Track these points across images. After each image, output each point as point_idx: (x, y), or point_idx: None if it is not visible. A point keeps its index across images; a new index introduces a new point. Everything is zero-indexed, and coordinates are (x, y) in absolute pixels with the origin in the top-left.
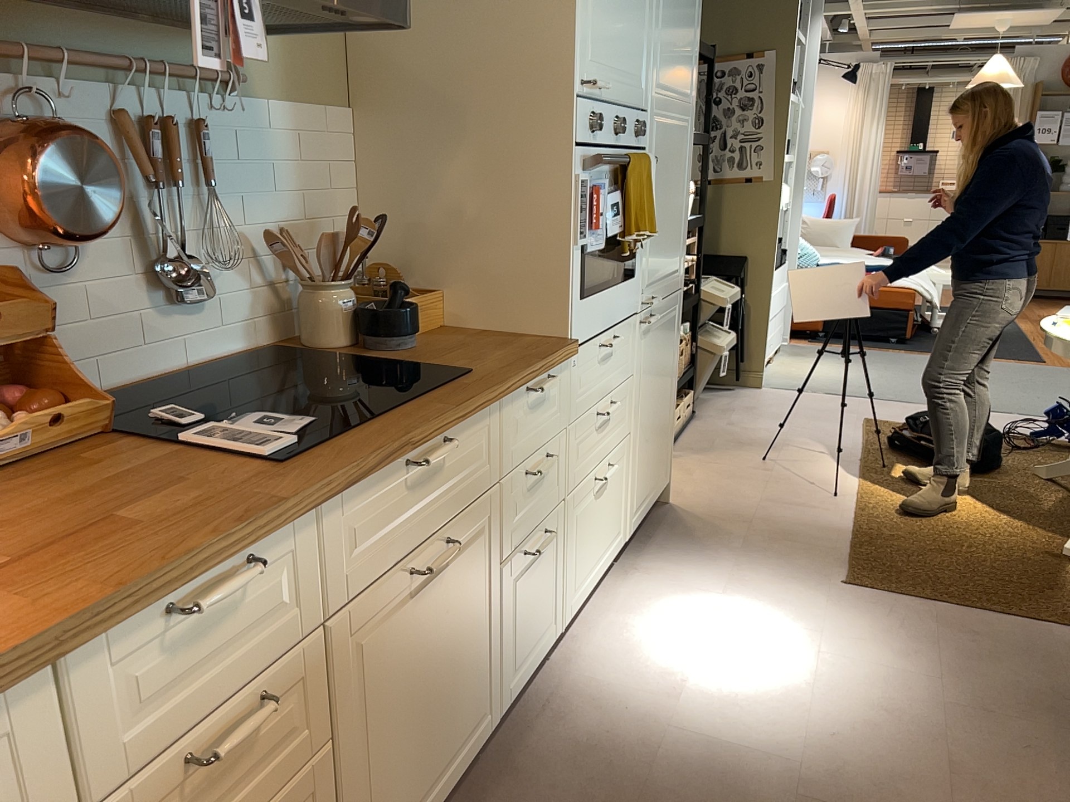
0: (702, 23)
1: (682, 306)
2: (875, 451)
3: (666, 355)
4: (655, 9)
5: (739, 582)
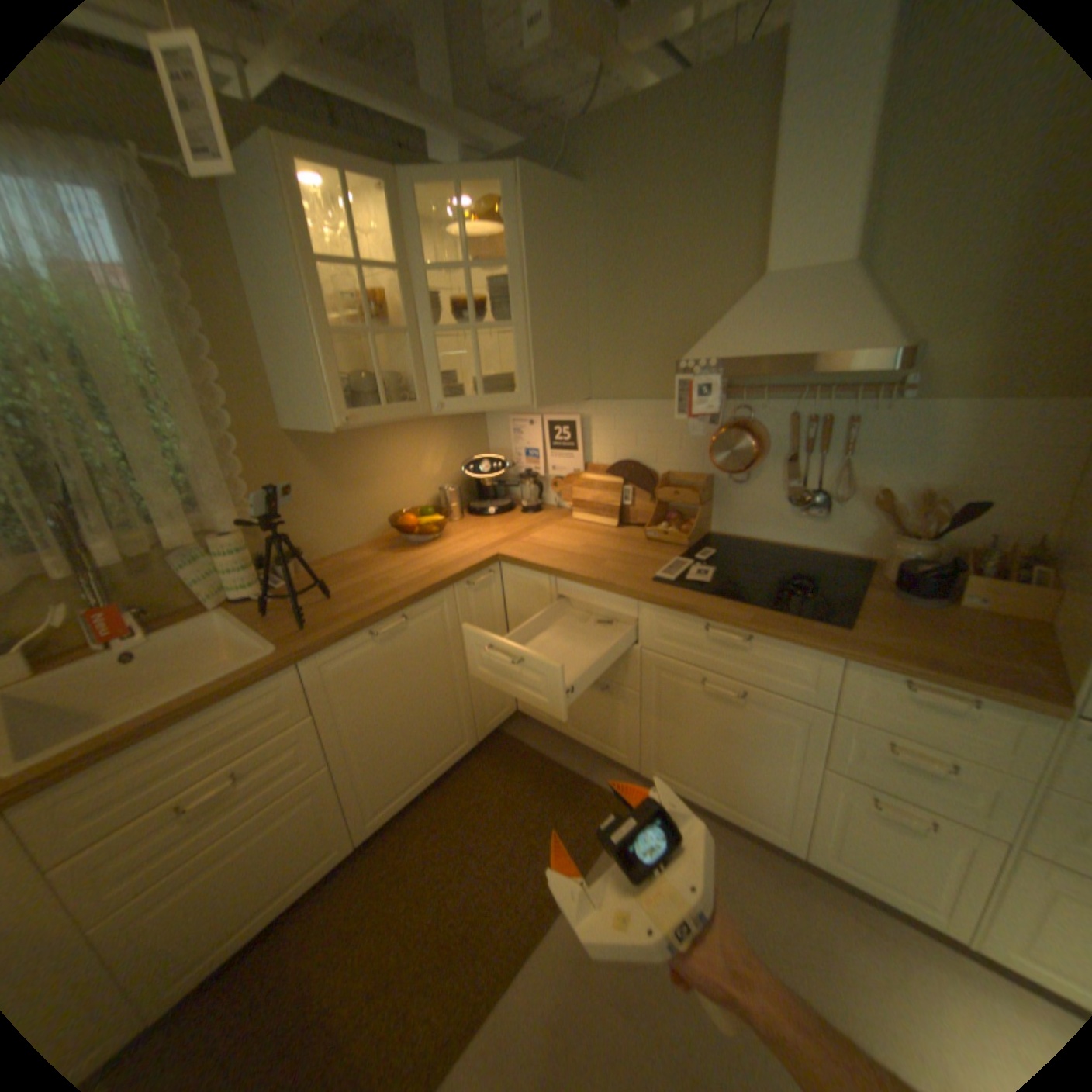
0: None
1: None
2: None
3: None
4: None
5: None
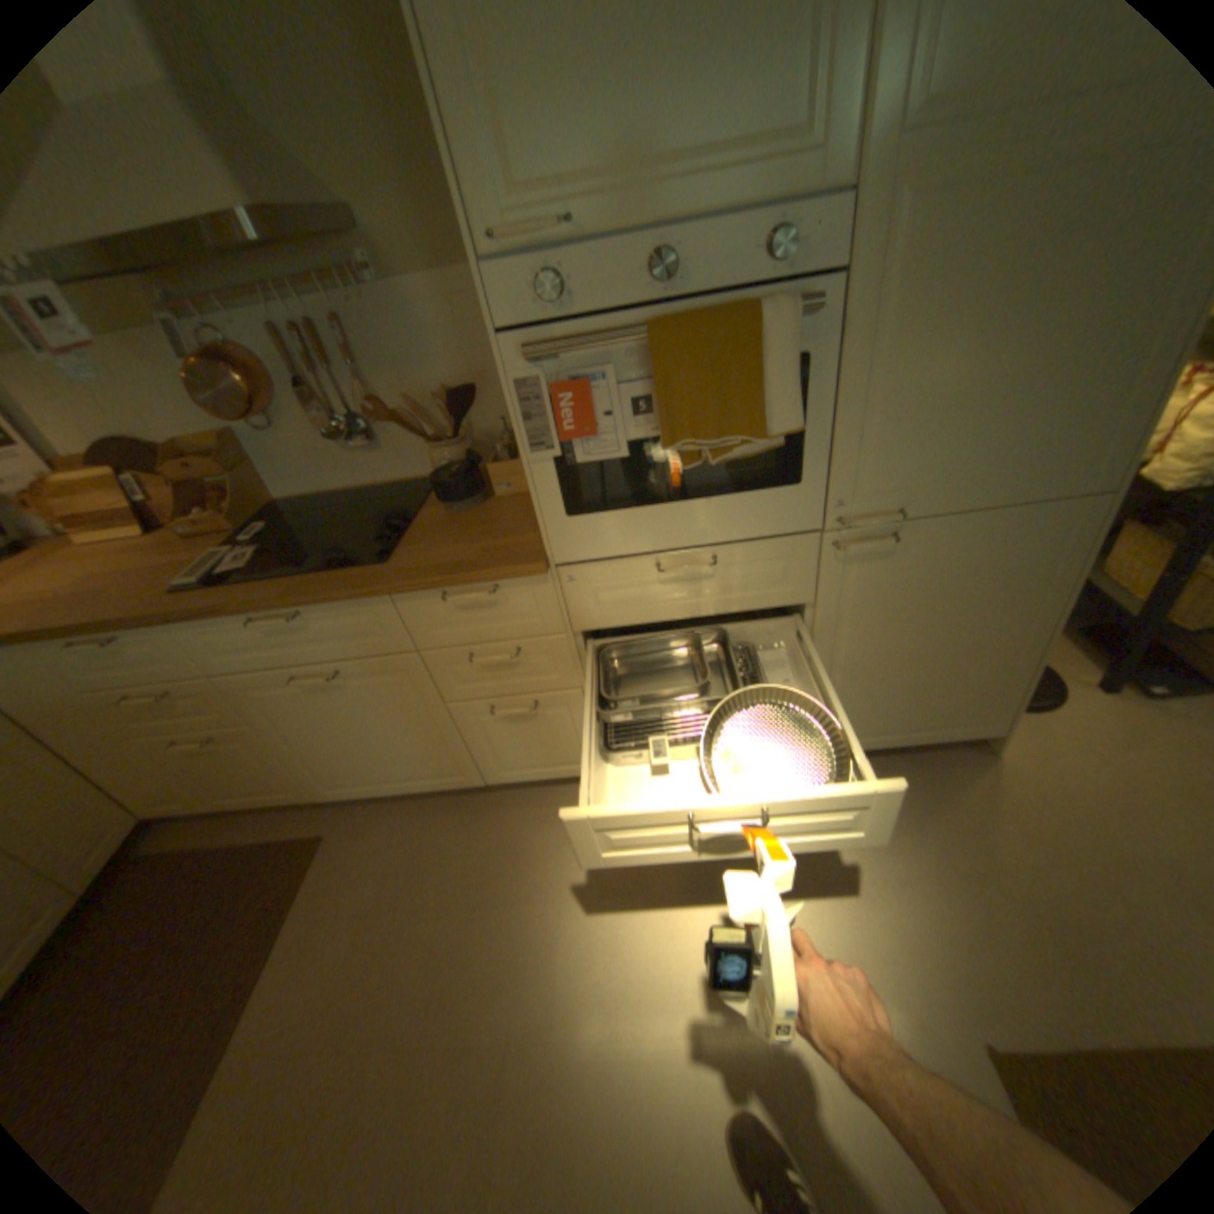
0: None
1: (1100, 522)
2: None
3: (980, 591)
4: None
5: (863, 898)
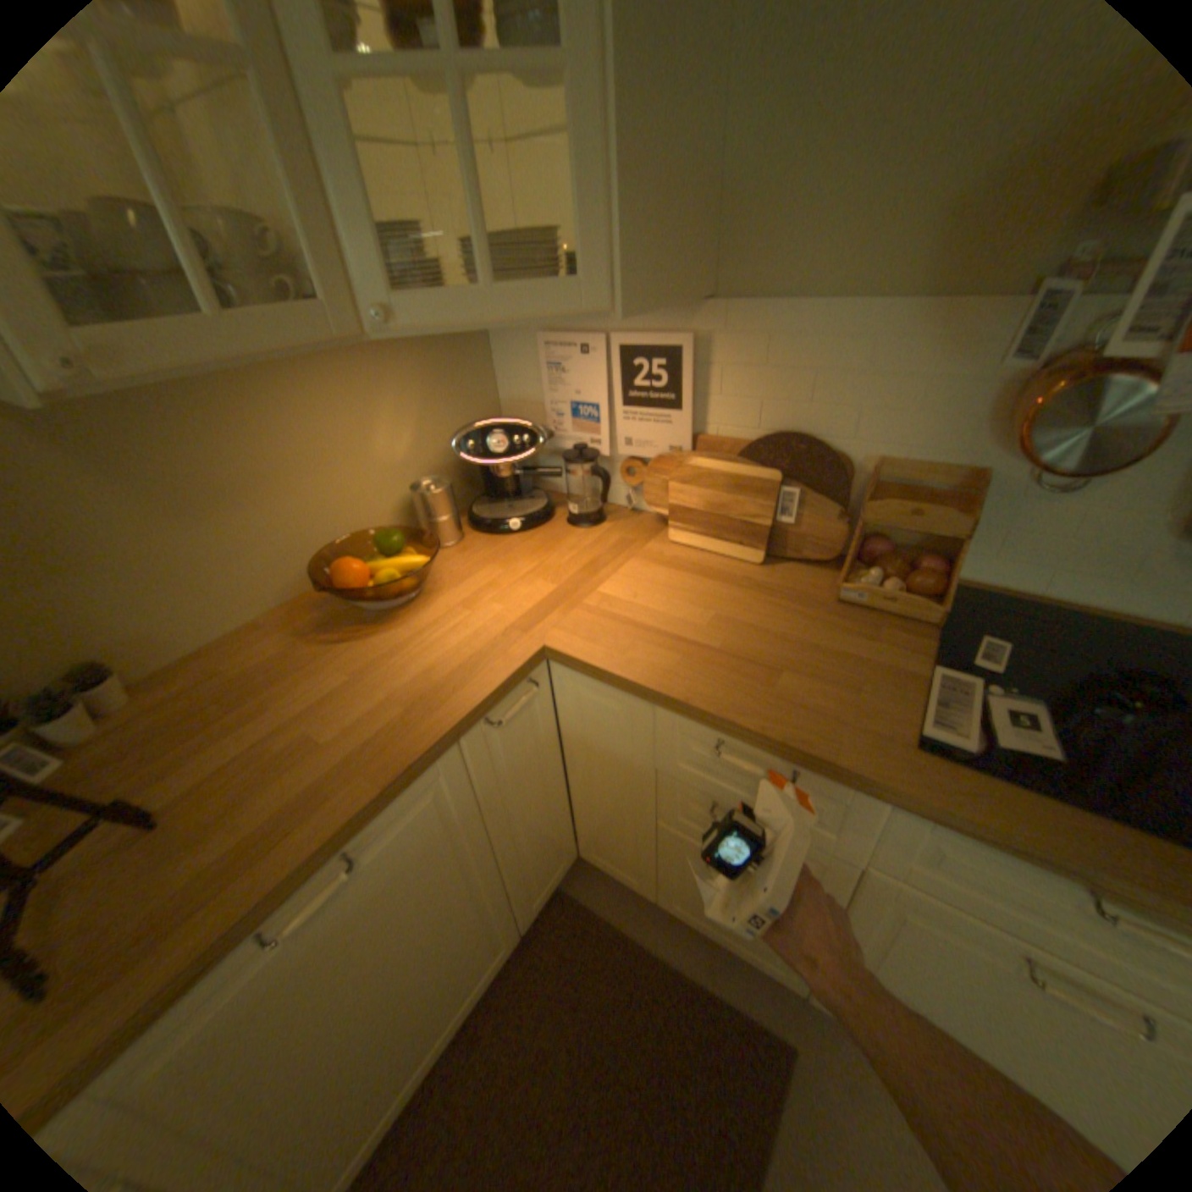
0: None
1: None
2: None
3: None
4: None
5: None
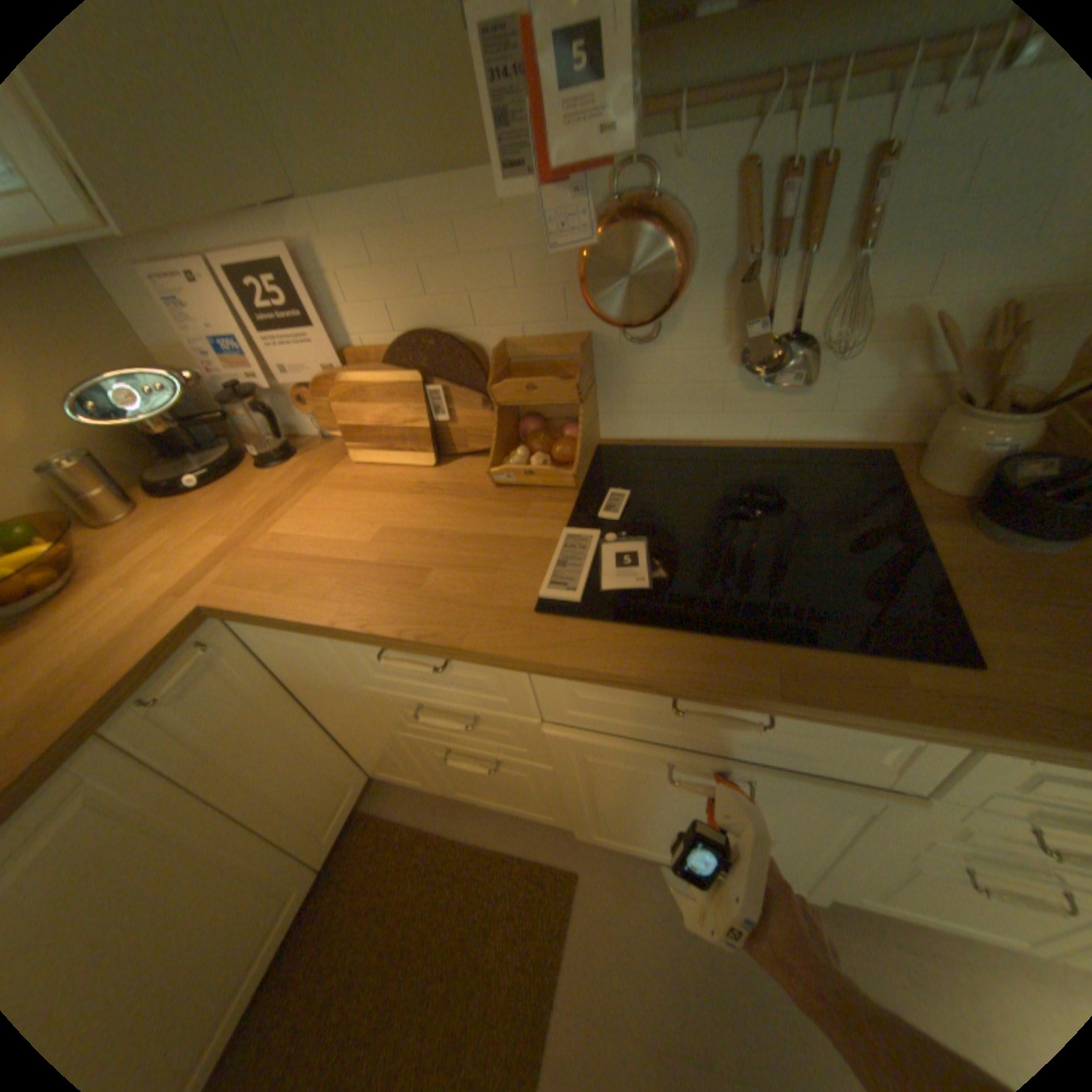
0: None
1: None
2: None
3: None
4: None
5: None
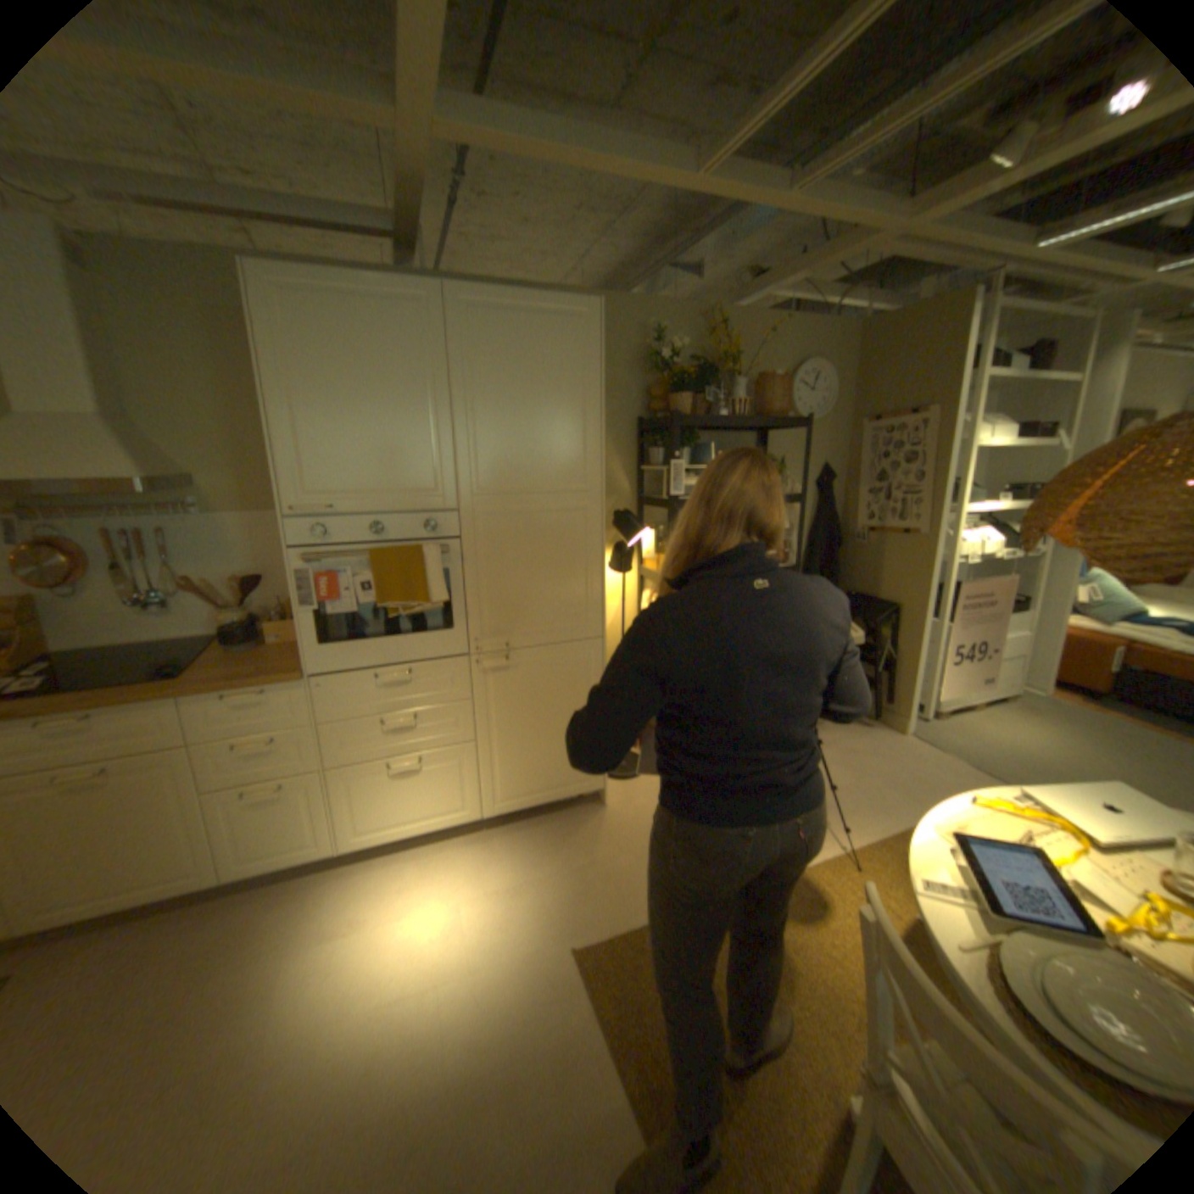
0: (604, 424)
1: (600, 652)
2: (891, 853)
3: (558, 690)
4: (453, 435)
5: (513, 897)
